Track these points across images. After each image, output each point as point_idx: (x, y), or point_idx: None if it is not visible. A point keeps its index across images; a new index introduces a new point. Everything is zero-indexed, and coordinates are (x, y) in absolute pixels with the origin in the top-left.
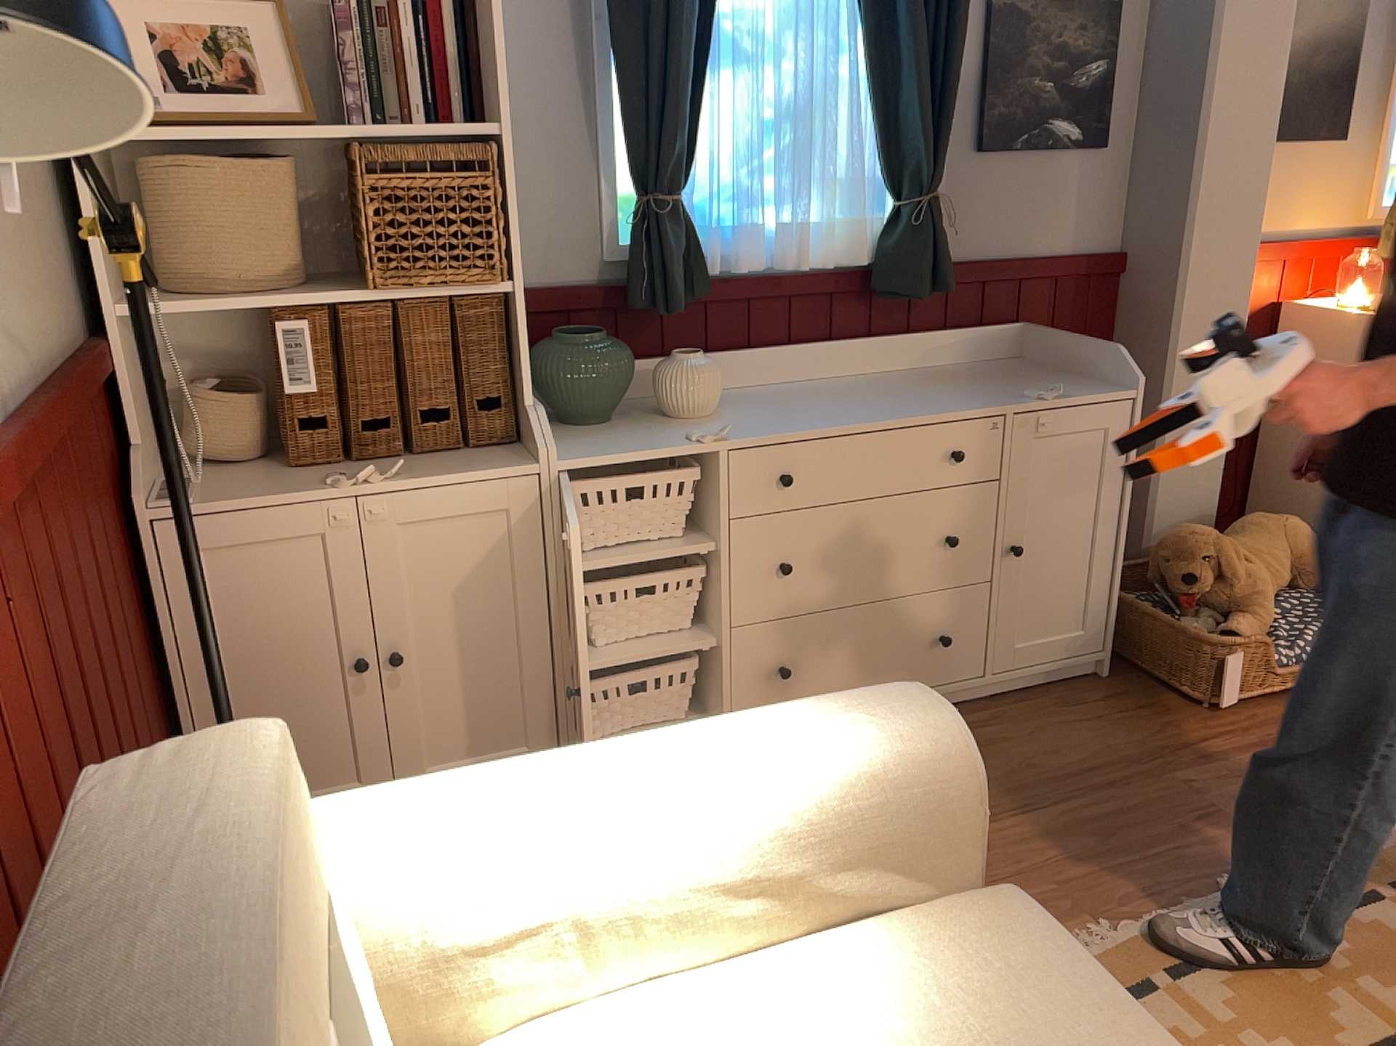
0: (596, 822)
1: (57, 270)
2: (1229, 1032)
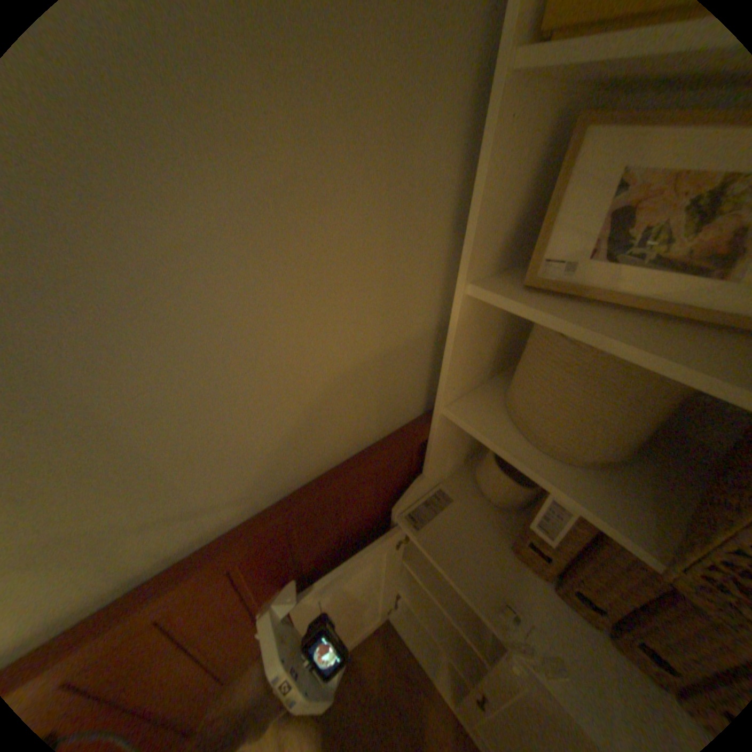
0: None
1: (400, 386)
2: None
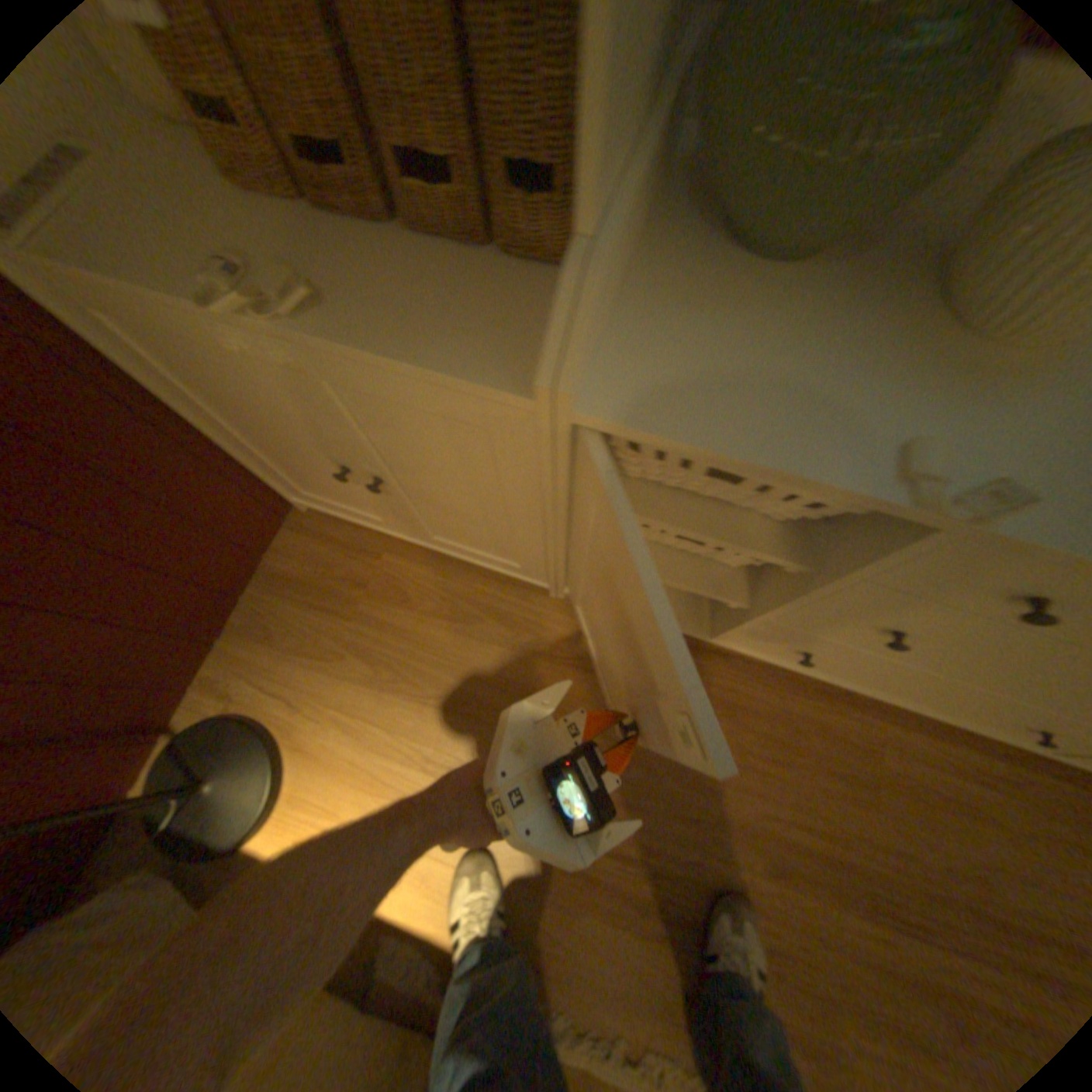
0: None
1: None
2: None
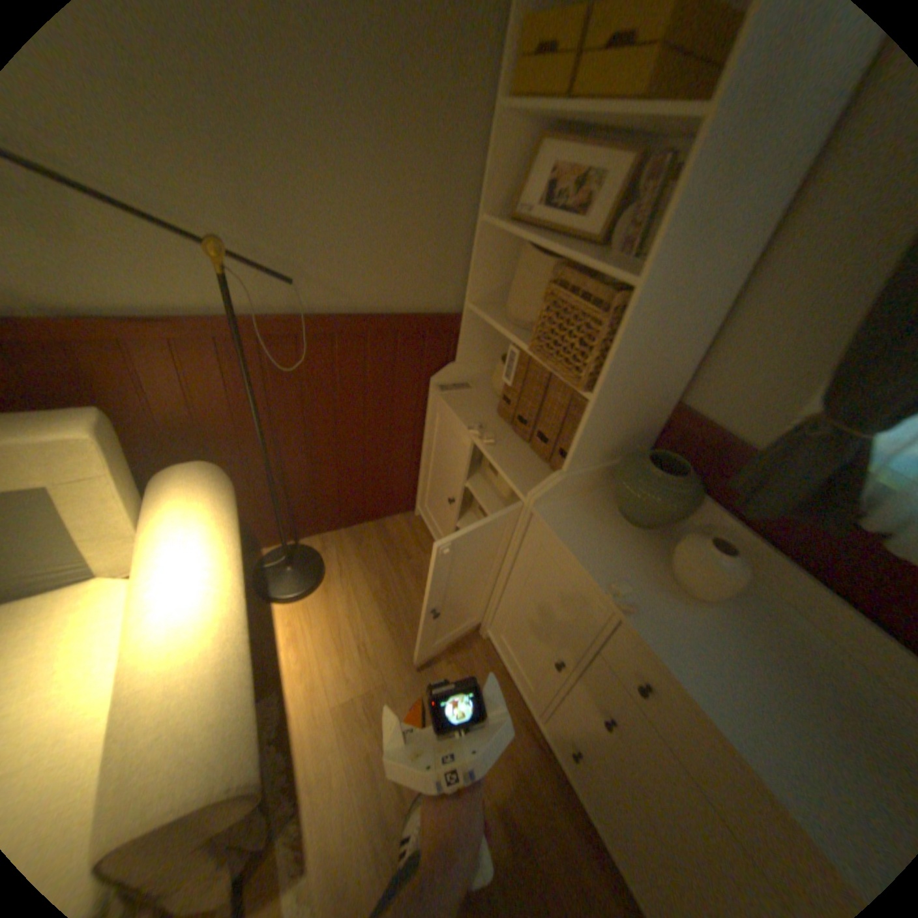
0: (141, 592)
1: (442, 276)
2: None
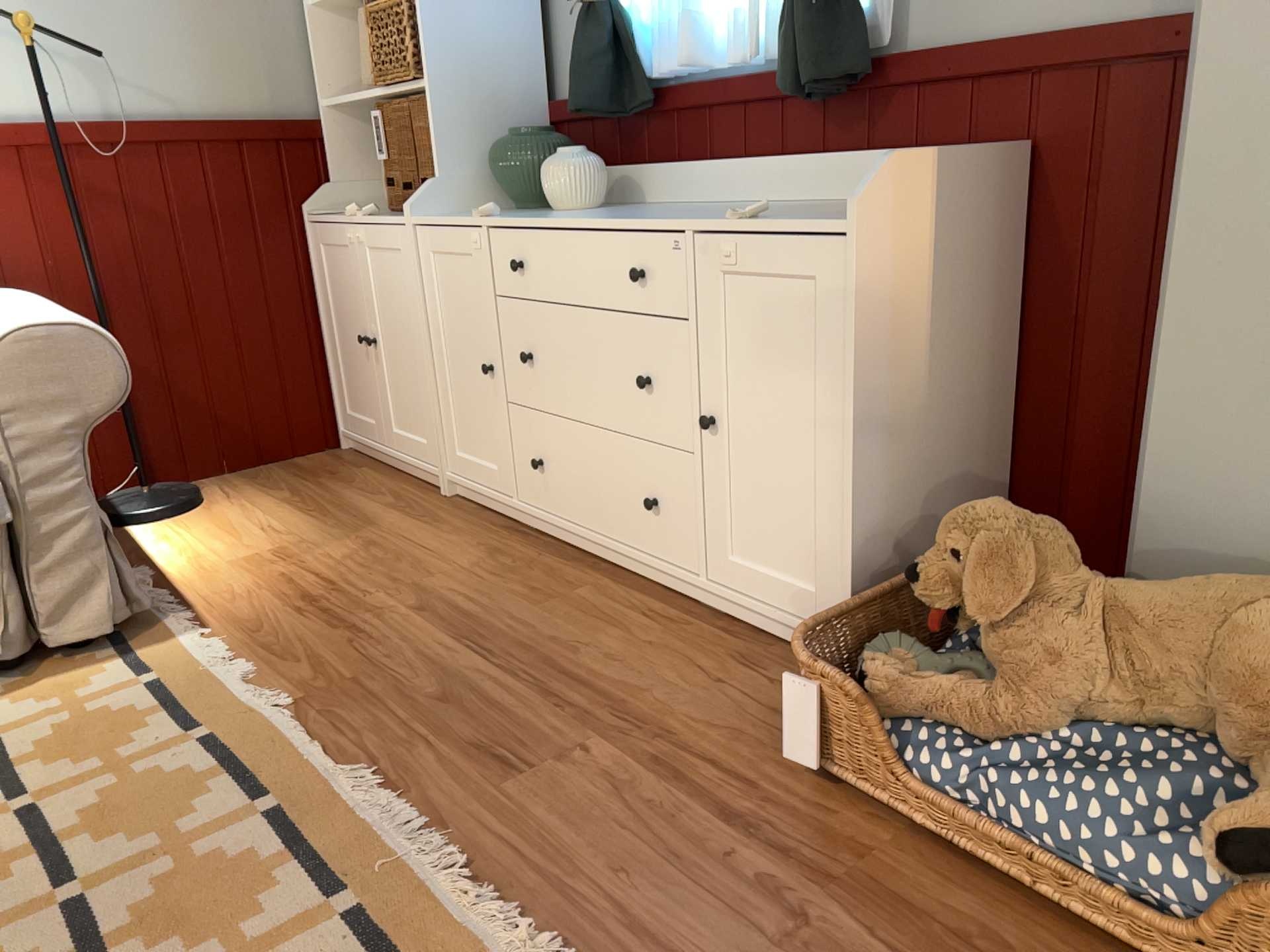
0: None
1: (281, 81)
2: (124, 768)
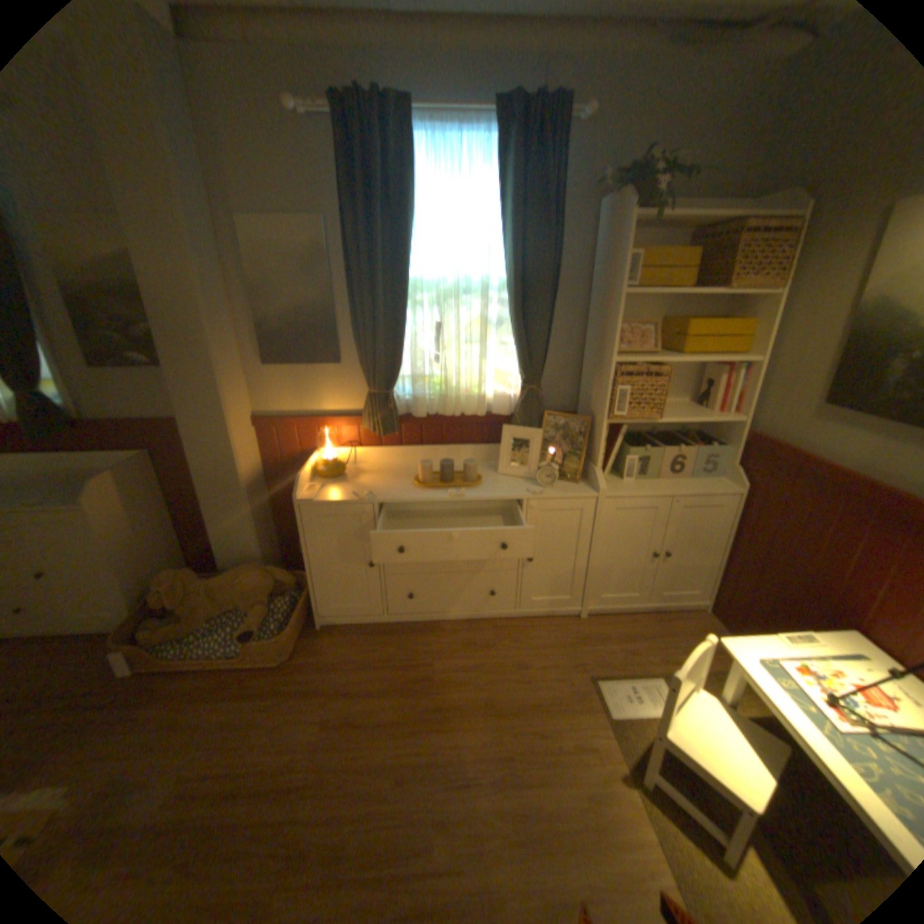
0: None
1: None
2: None
